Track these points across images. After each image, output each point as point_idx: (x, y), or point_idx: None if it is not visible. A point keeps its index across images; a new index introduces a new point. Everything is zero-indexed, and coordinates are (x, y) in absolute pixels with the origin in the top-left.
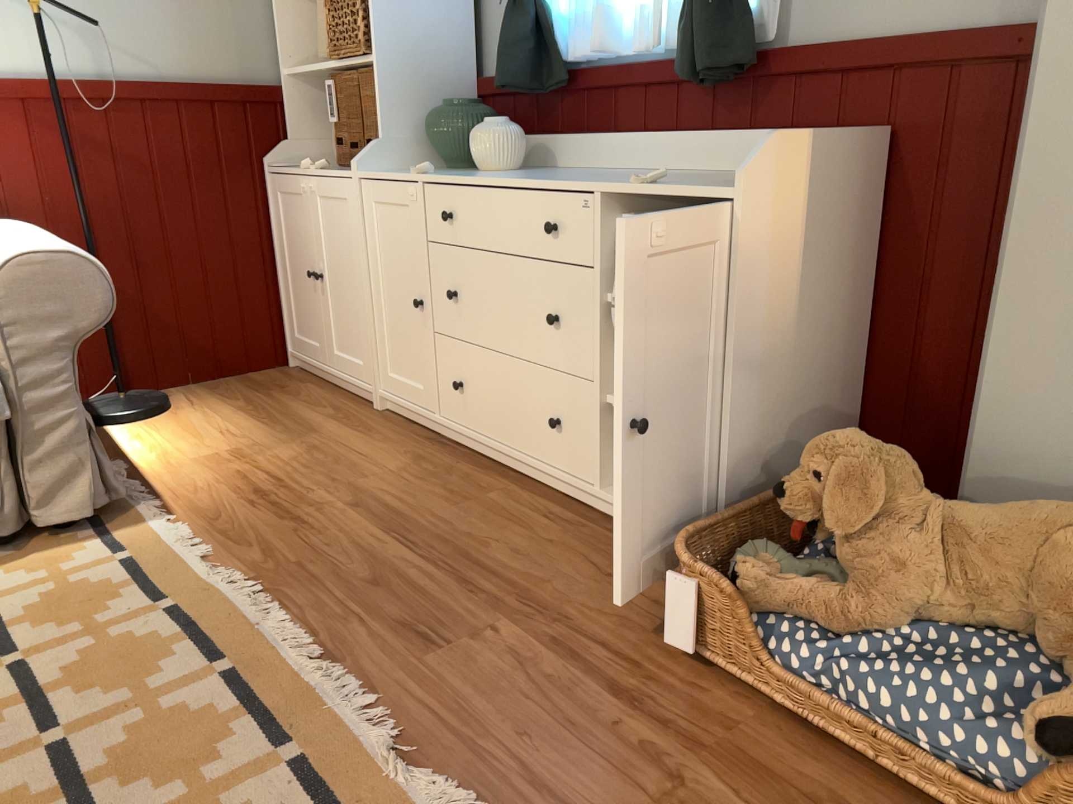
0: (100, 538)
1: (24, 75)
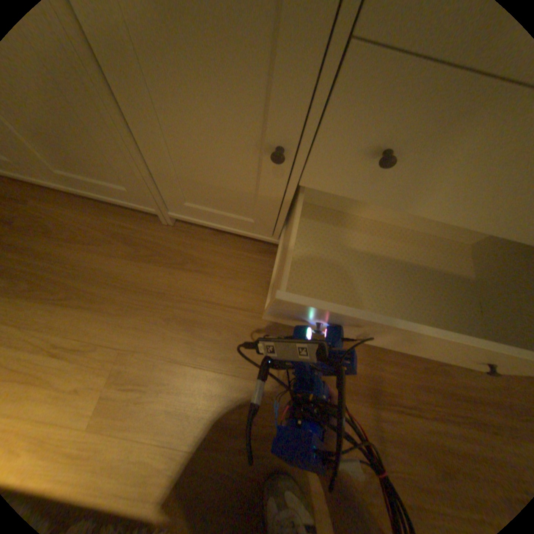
0: None
1: None
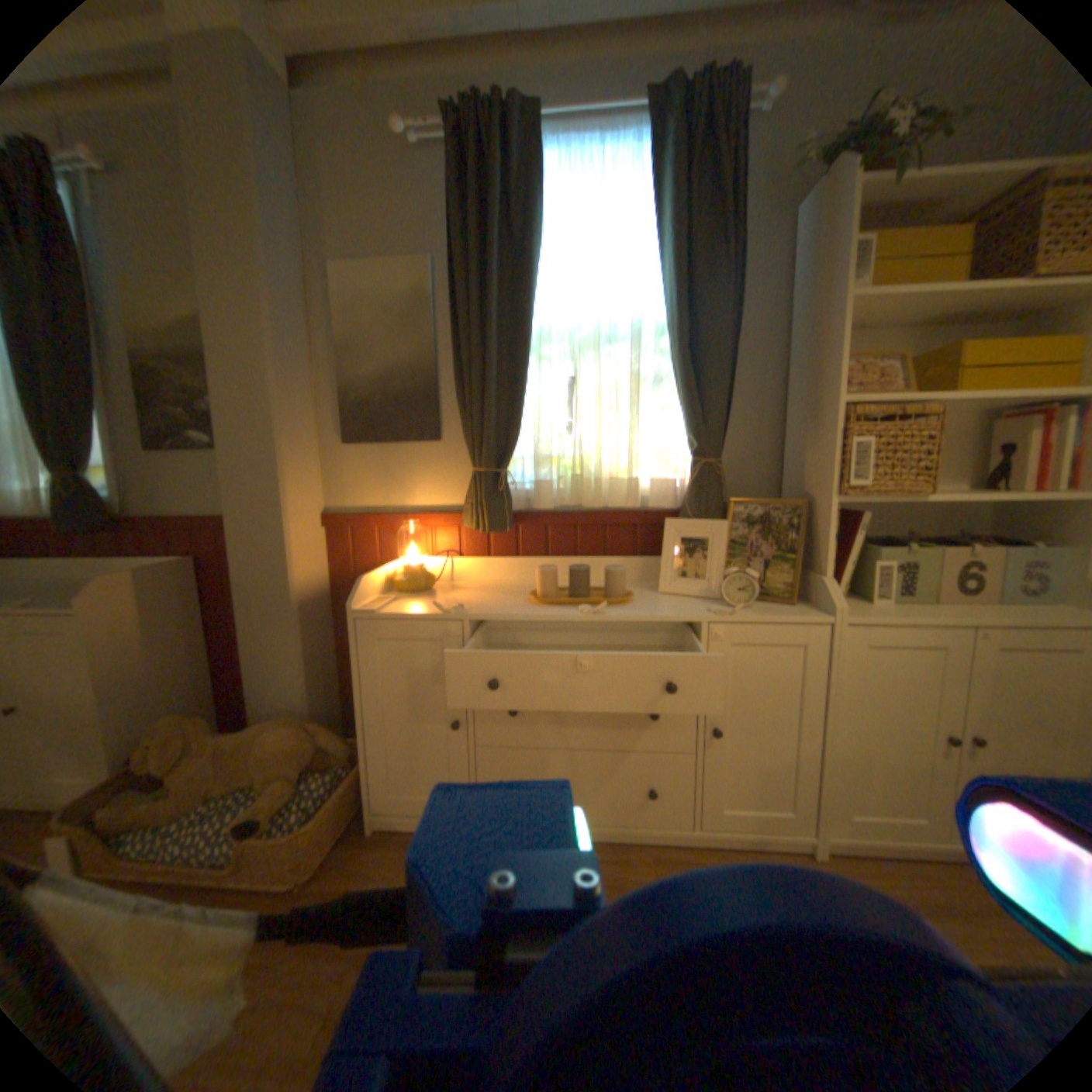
0: None
1: None
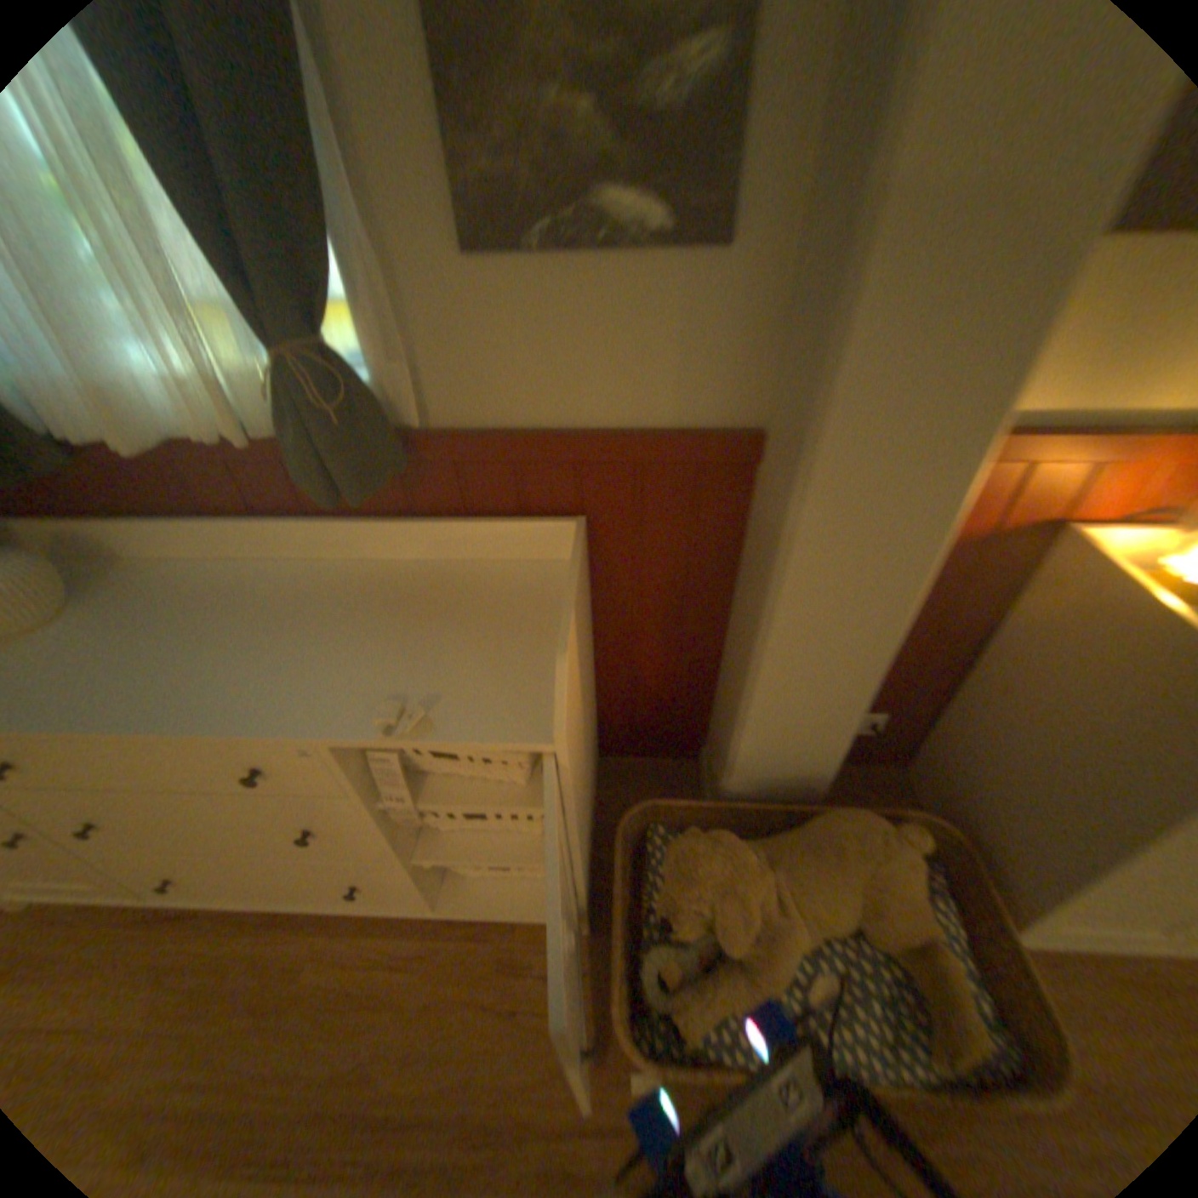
0: None
1: None
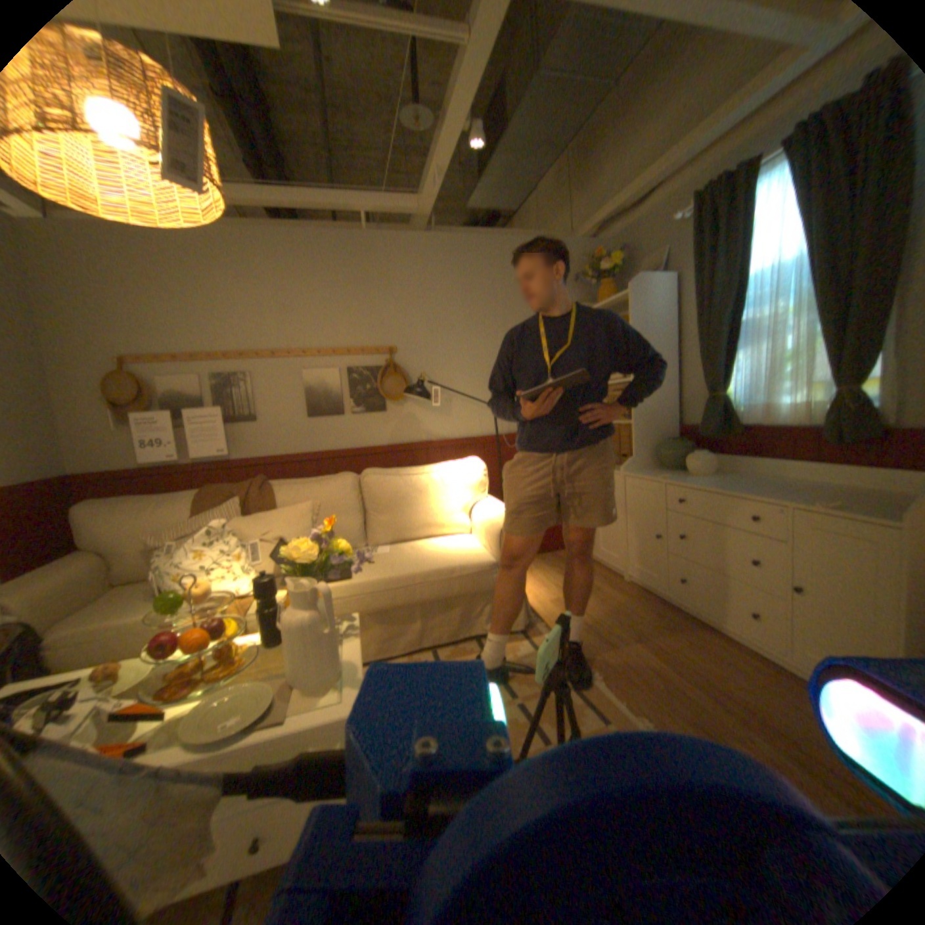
0: (527, 641)
1: (482, 433)
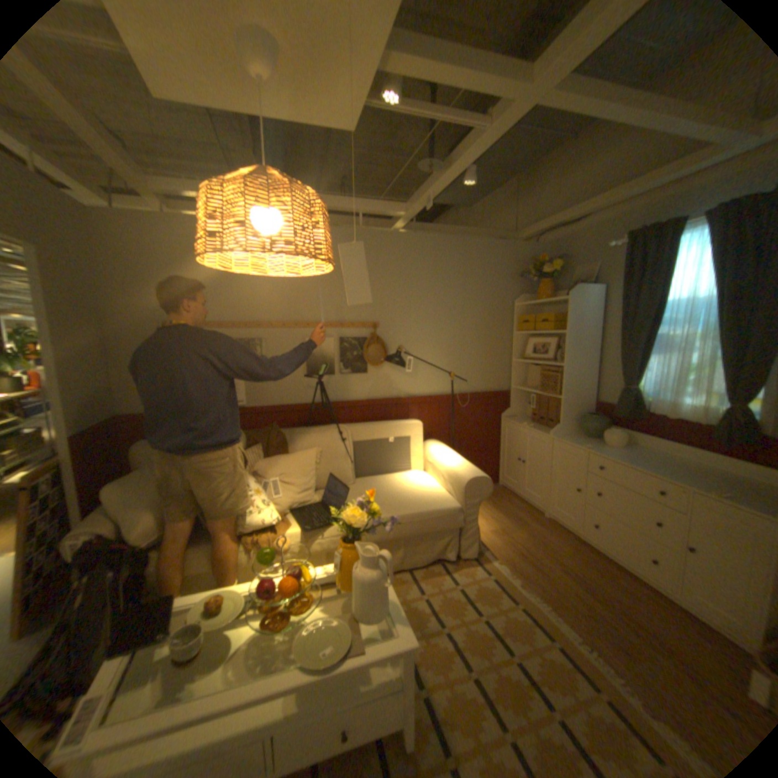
0: (480, 567)
1: (439, 392)
